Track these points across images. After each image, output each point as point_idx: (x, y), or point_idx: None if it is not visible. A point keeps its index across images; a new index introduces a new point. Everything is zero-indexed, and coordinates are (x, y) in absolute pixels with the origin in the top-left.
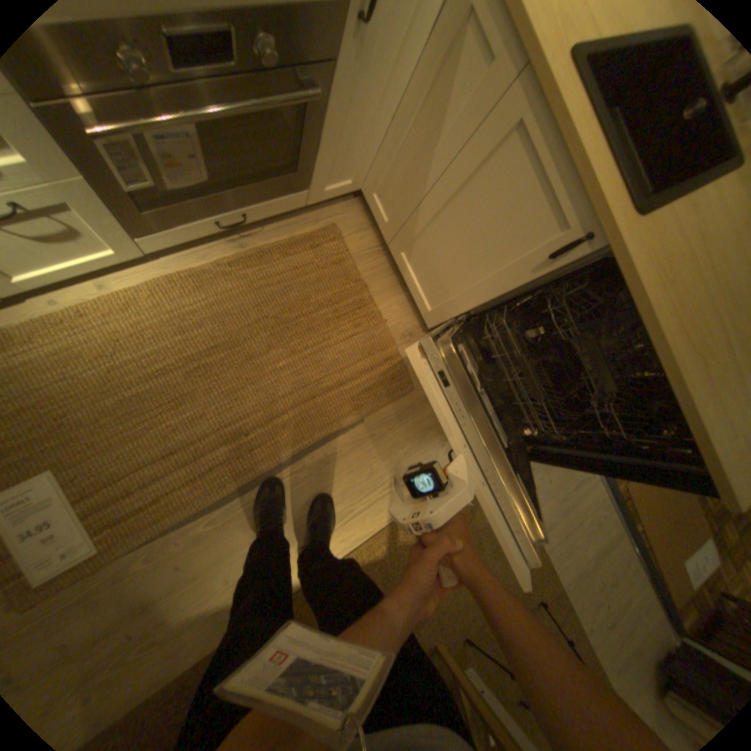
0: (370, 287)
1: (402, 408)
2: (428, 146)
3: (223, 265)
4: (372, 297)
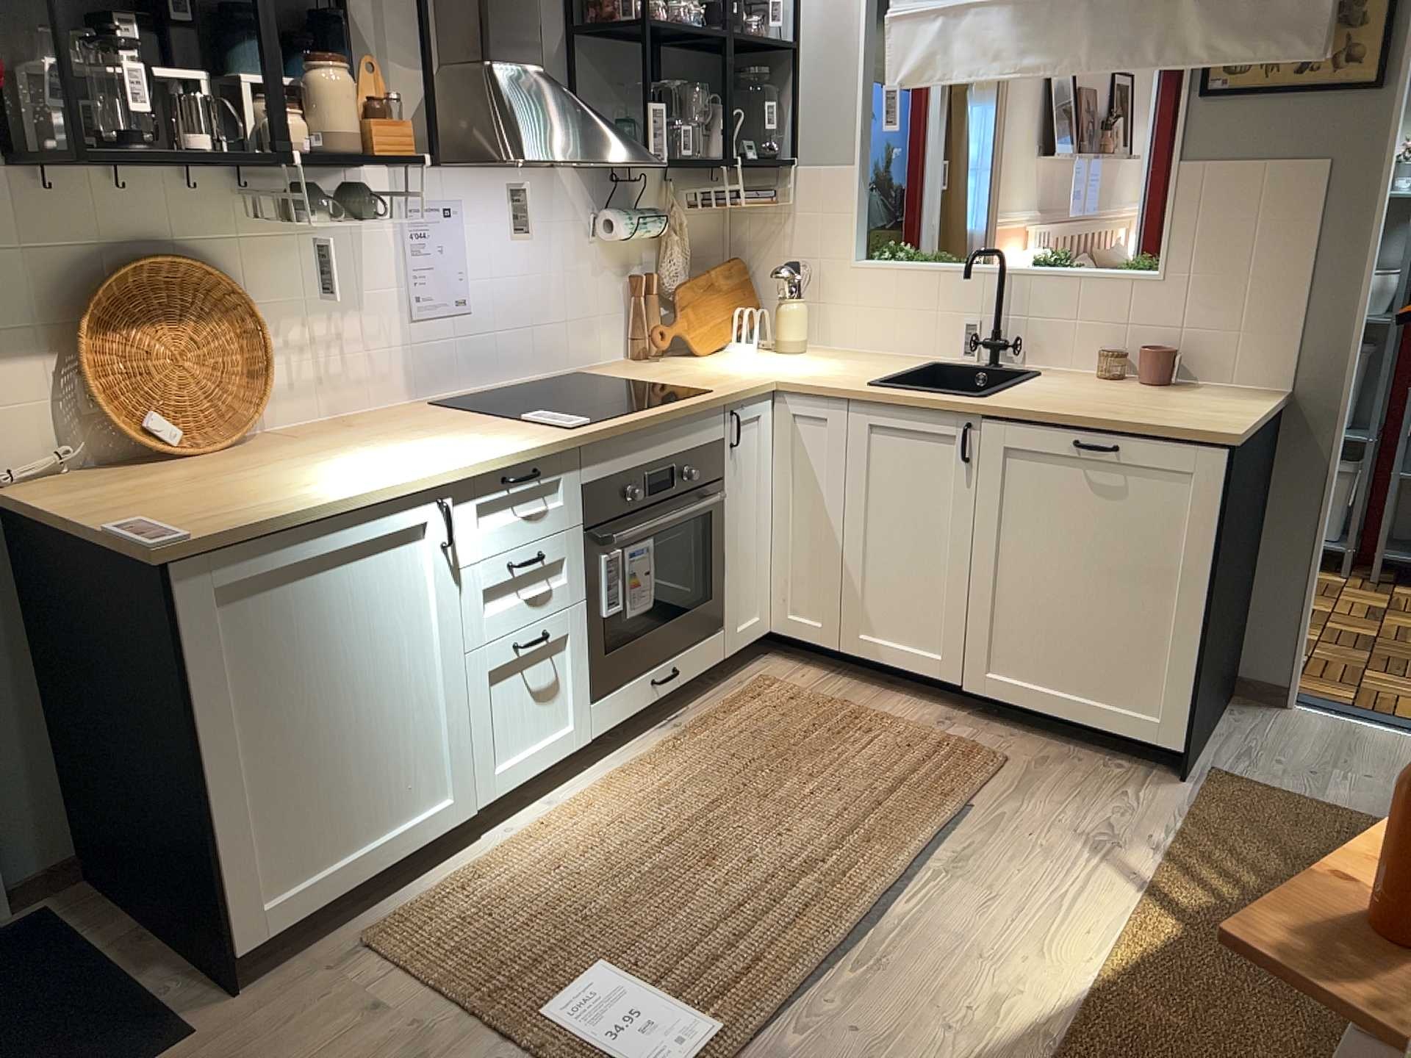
0: (857, 702)
1: (1019, 778)
2: (819, 509)
3: (671, 742)
4: (868, 707)
